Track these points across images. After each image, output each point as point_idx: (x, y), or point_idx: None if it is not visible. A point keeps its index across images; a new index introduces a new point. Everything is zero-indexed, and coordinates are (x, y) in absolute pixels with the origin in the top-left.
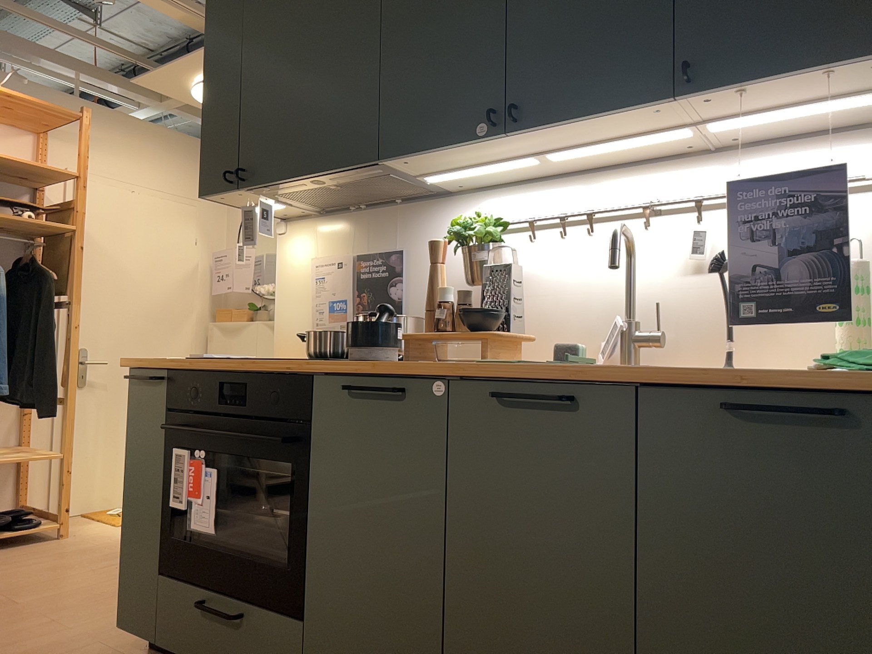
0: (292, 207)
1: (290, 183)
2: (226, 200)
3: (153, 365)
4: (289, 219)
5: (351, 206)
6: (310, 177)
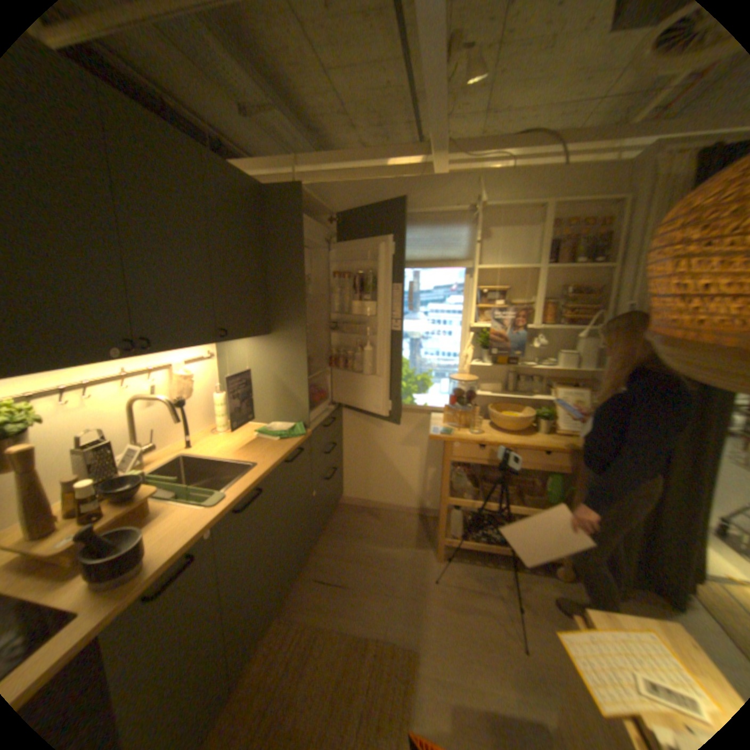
0: None
1: None
2: None
3: None
4: None
5: None
6: None
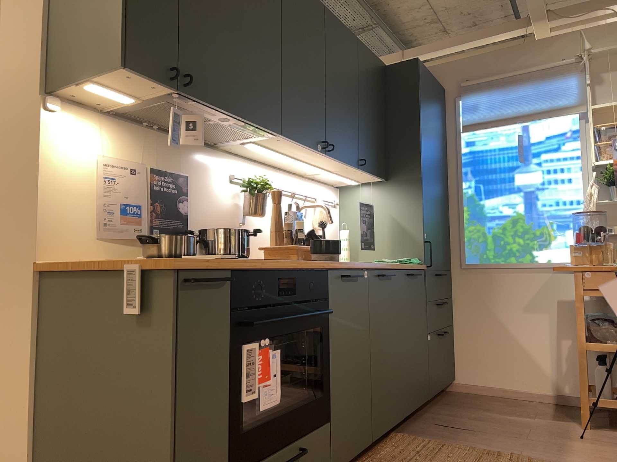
0: (118, 102)
1: (217, 111)
2: (123, 78)
3: (219, 265)
4: (59, 97)
5: (148, 123)
6: (235, 117)
